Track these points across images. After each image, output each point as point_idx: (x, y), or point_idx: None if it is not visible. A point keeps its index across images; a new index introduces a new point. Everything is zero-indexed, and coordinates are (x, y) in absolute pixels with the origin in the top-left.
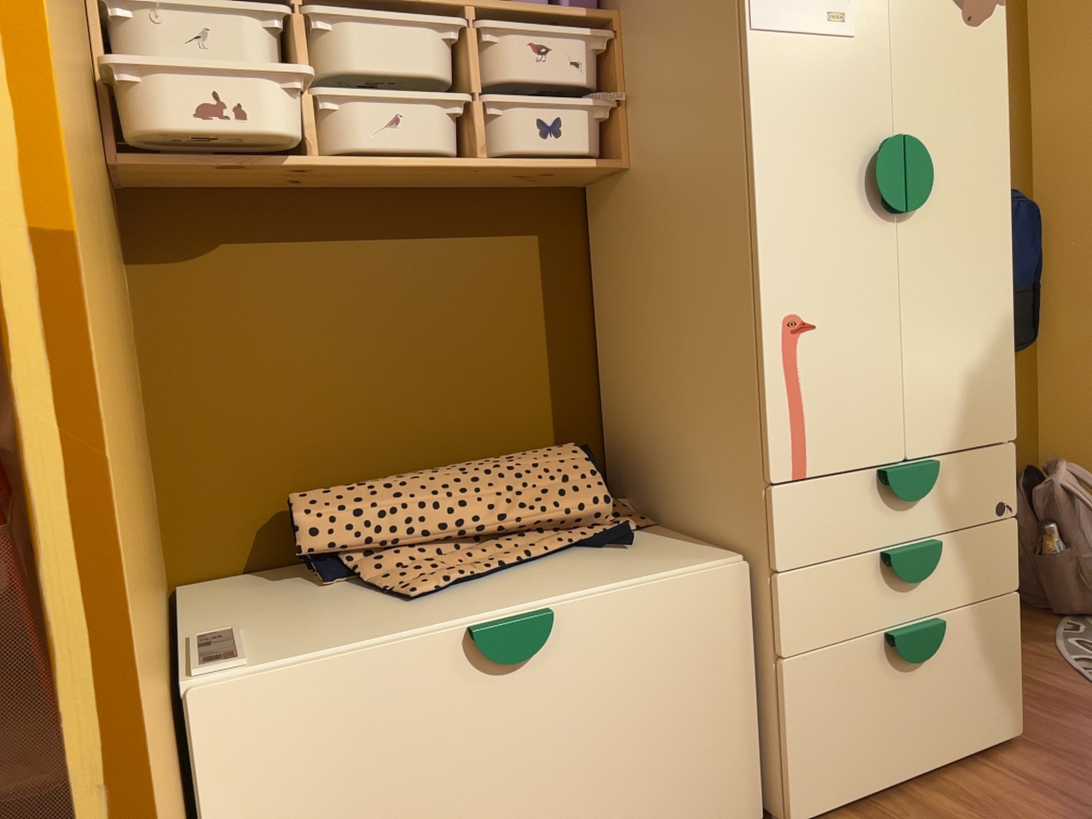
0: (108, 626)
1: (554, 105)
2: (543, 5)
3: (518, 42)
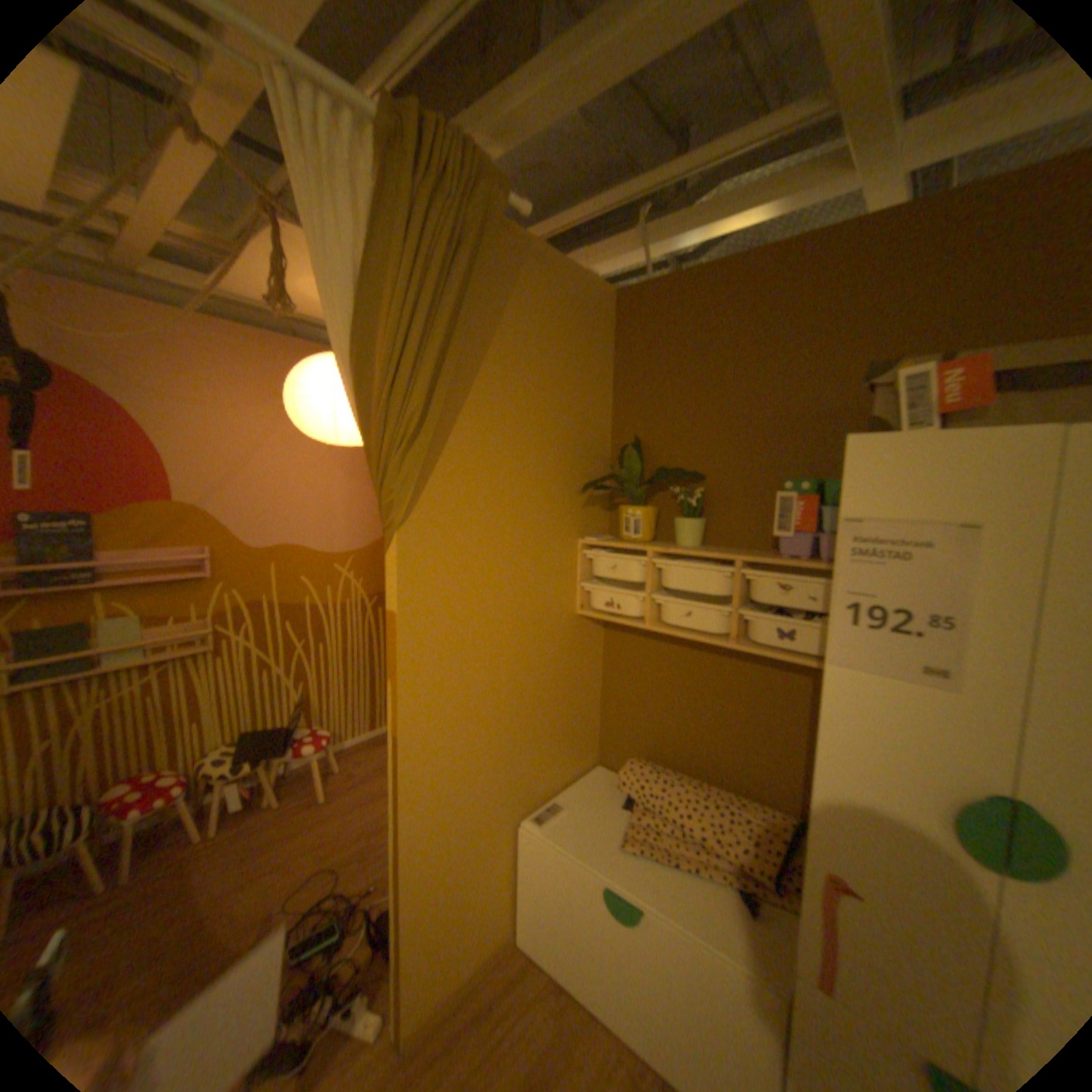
0: (400, 824)
1: (785, 623)
2: (790, 560)
3: (764, 583)
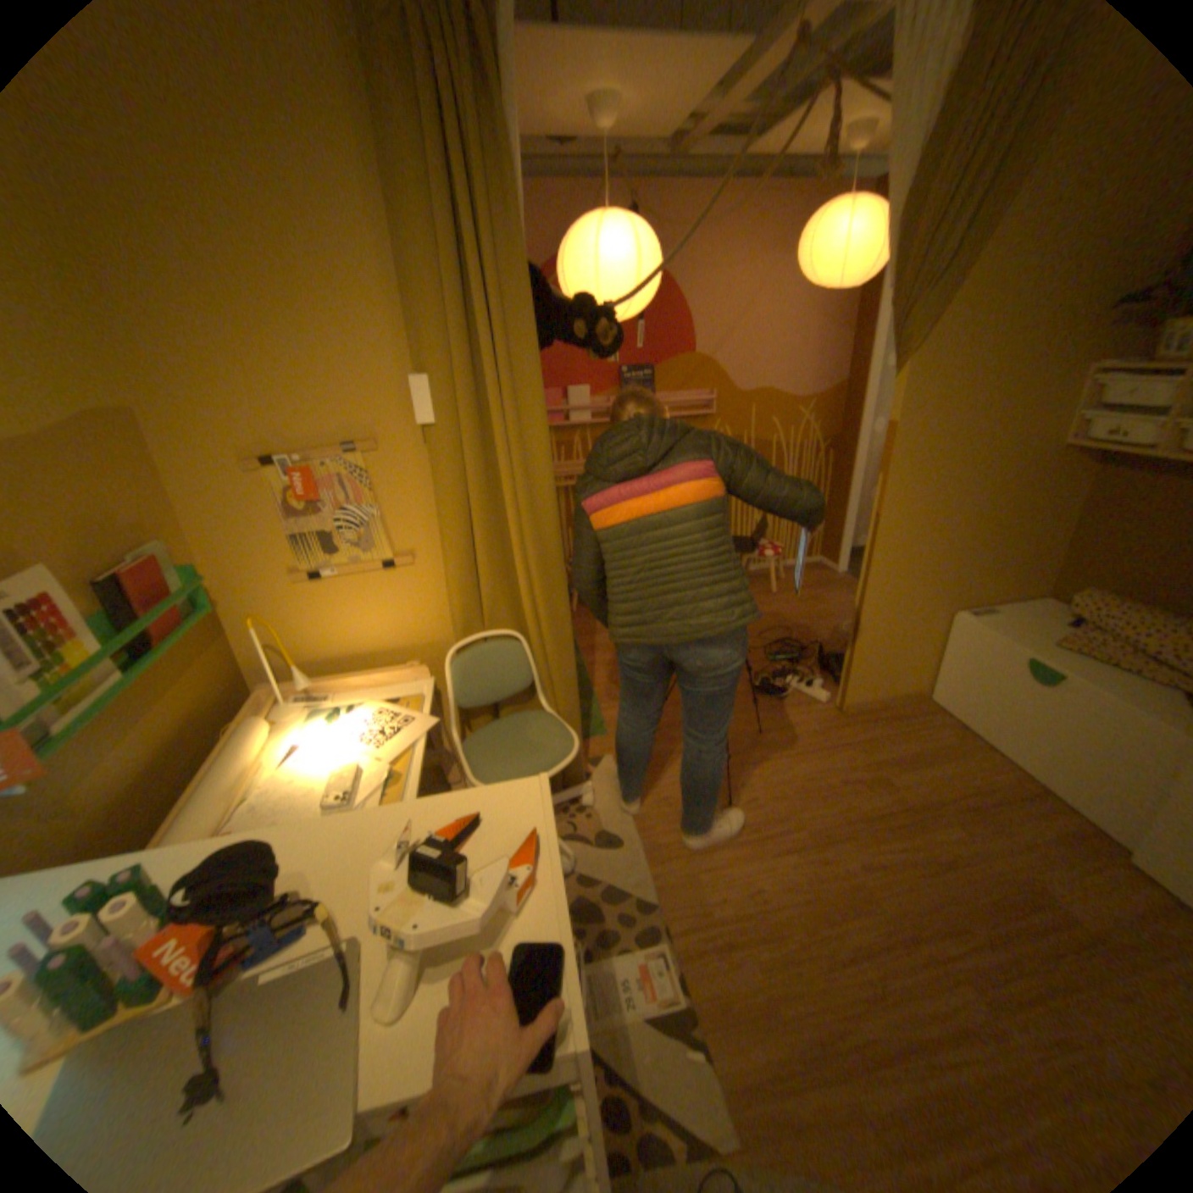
0: (869, 575)
1: None
2: None
3: None
